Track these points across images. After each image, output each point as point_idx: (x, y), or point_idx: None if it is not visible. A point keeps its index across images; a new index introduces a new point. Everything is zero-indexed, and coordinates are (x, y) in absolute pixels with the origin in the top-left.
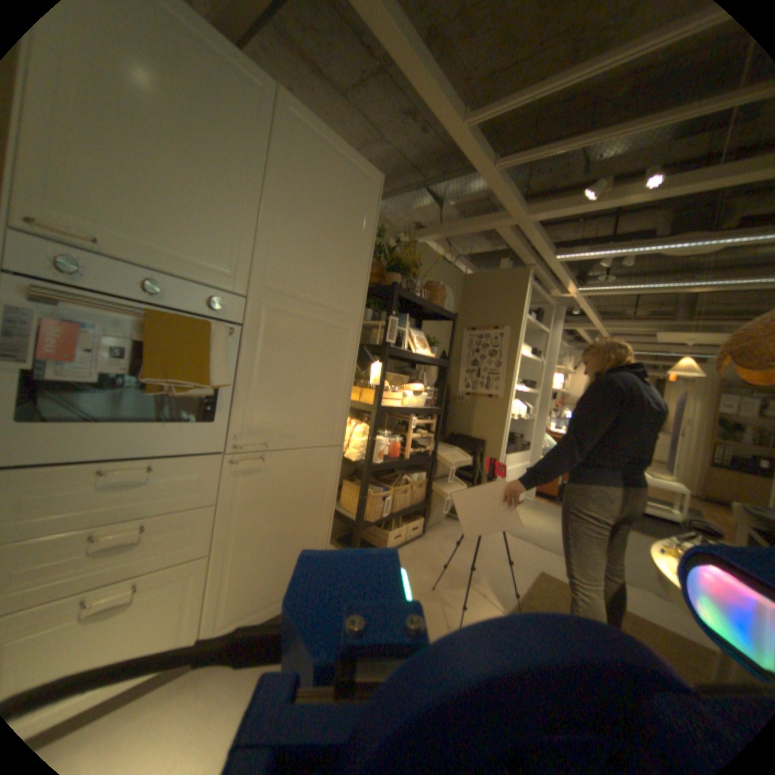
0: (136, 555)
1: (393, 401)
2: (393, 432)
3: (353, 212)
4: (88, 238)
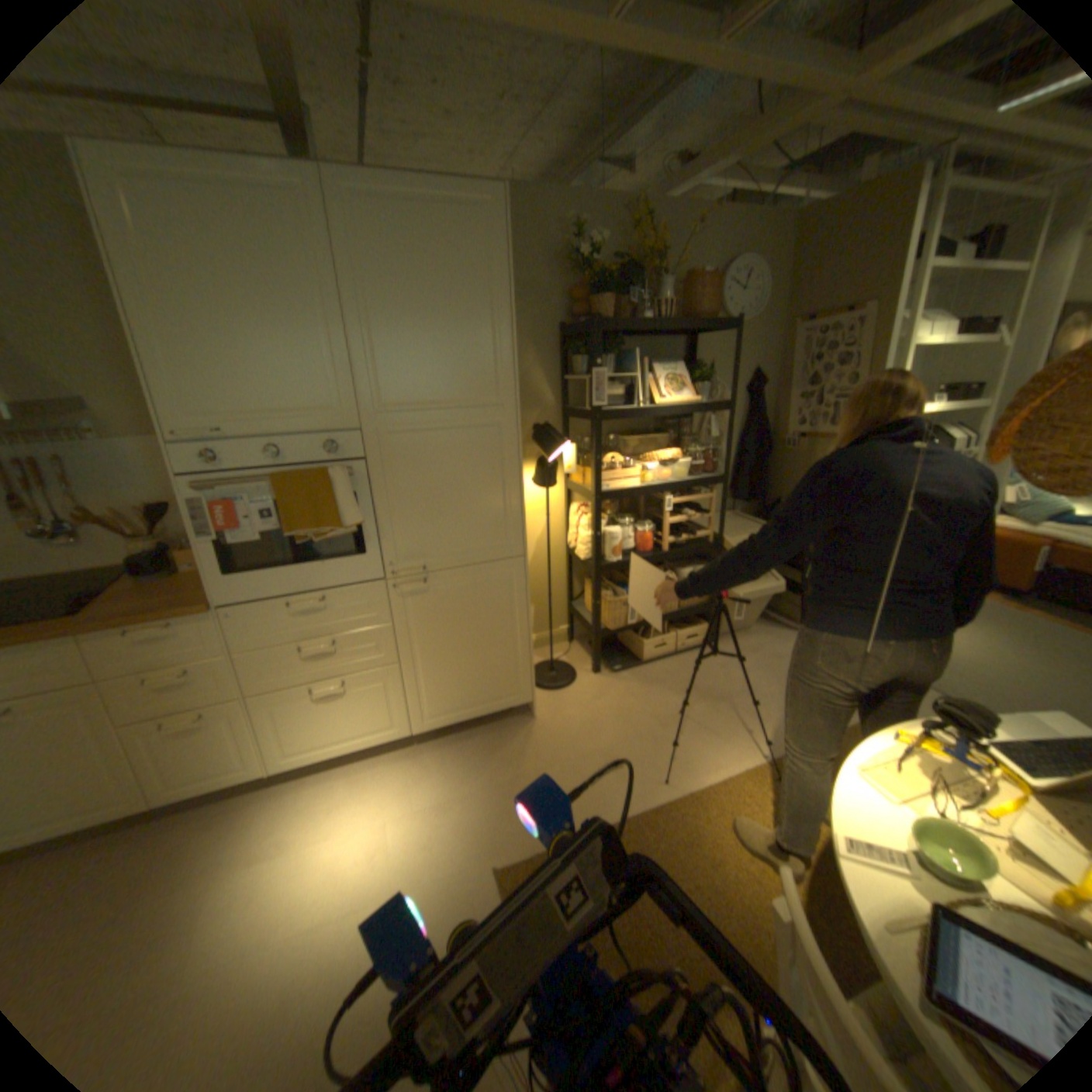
0: (335, 661)
1: (625, 480)
2: (645, 515)
3: (465, 267)
4: (208, 432)
